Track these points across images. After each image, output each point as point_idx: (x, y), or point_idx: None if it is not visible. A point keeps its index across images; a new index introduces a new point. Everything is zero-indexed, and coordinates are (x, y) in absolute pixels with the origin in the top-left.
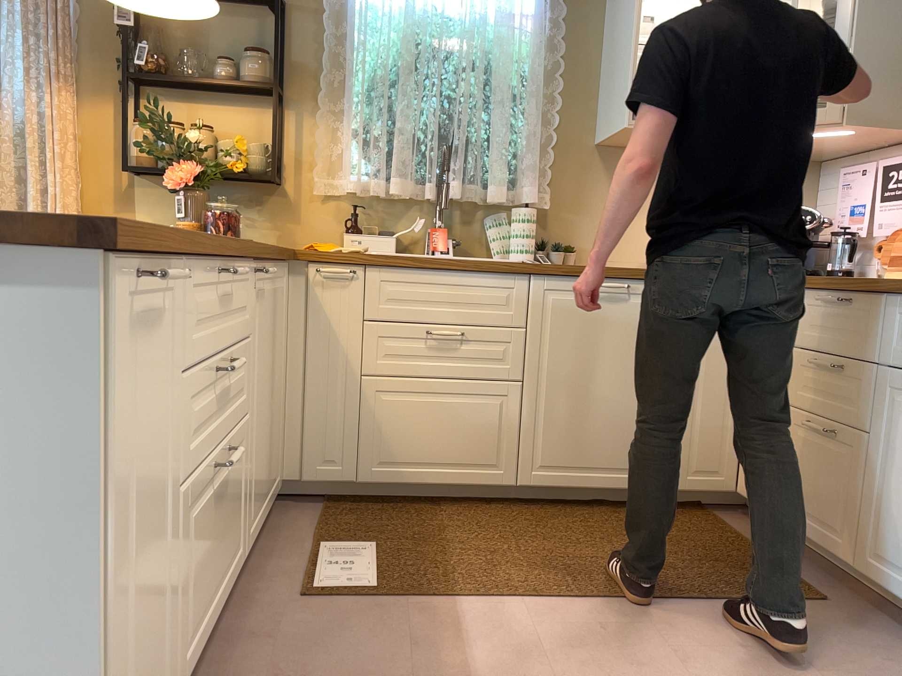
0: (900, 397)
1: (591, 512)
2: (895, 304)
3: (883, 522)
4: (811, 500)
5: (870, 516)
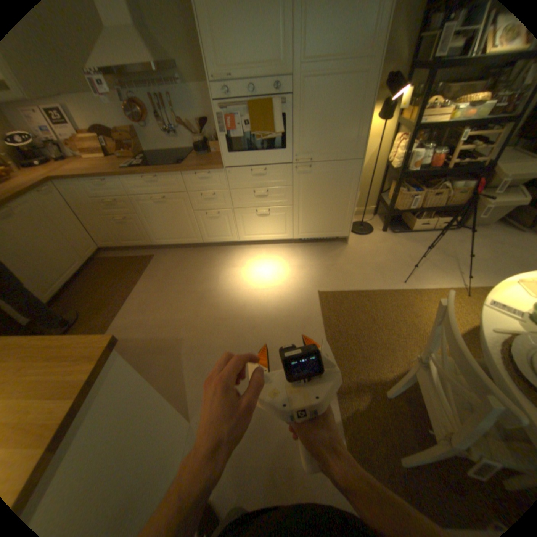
0: (139, 202)
1: (71, 289)
2: (121, 178)
3: (153, 232)
4: (128, 237)
5: (148, 232)
